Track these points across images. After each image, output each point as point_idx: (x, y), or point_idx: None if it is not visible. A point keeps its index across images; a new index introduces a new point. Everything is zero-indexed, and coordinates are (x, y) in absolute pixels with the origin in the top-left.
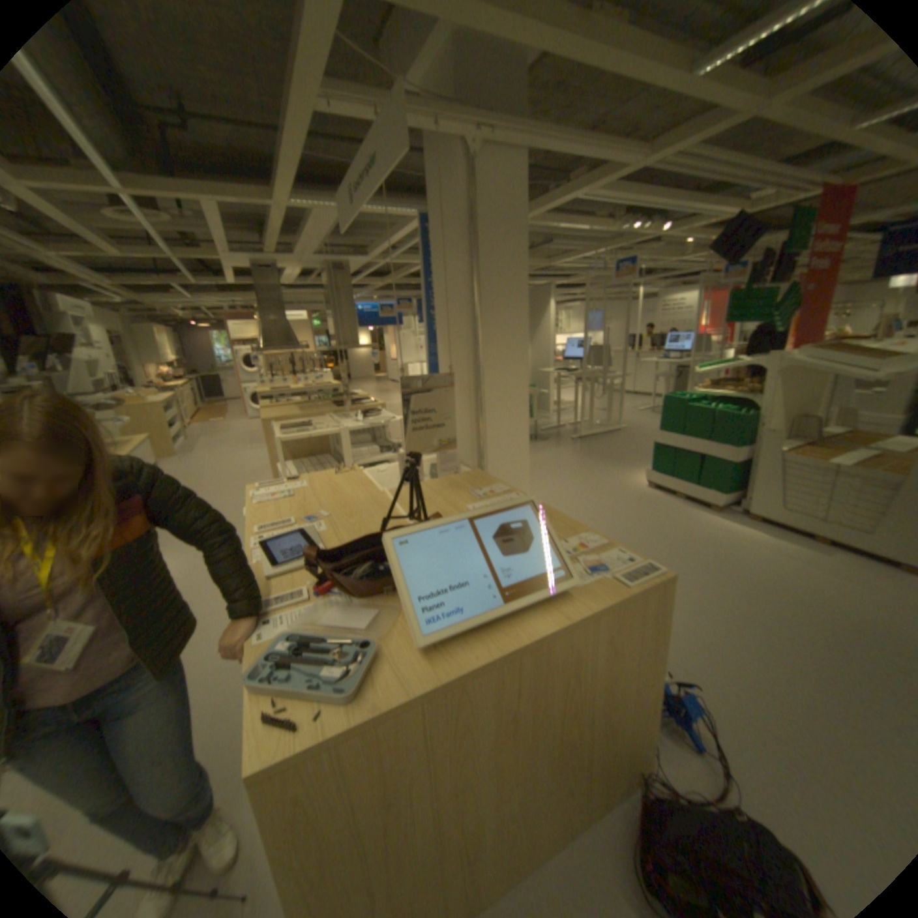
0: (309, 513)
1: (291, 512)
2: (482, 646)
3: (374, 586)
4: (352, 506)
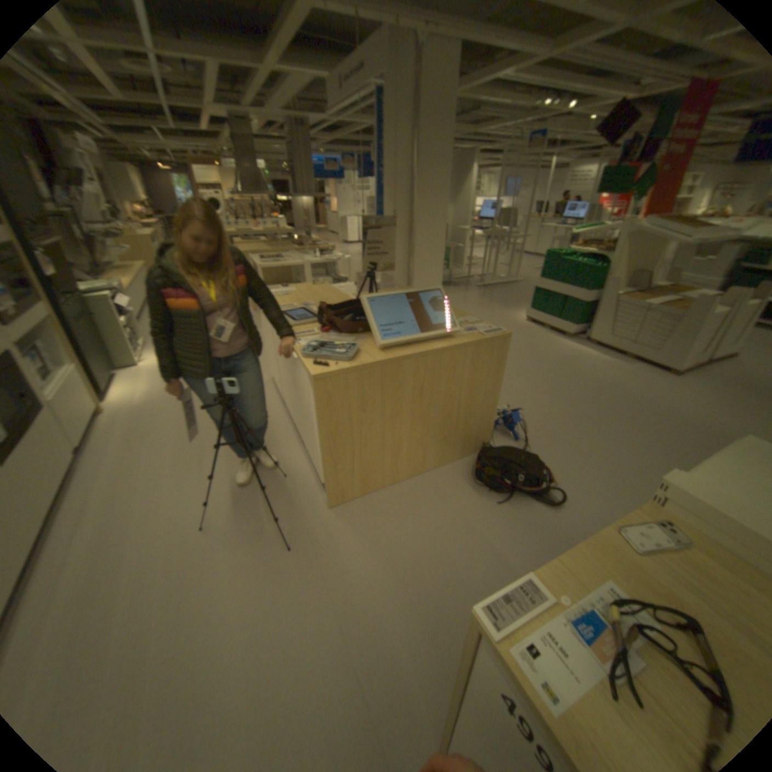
0: (304, 305)
1: (292, 304)
2: (409, 353)
3: (352, 334)
4: (329, 303)
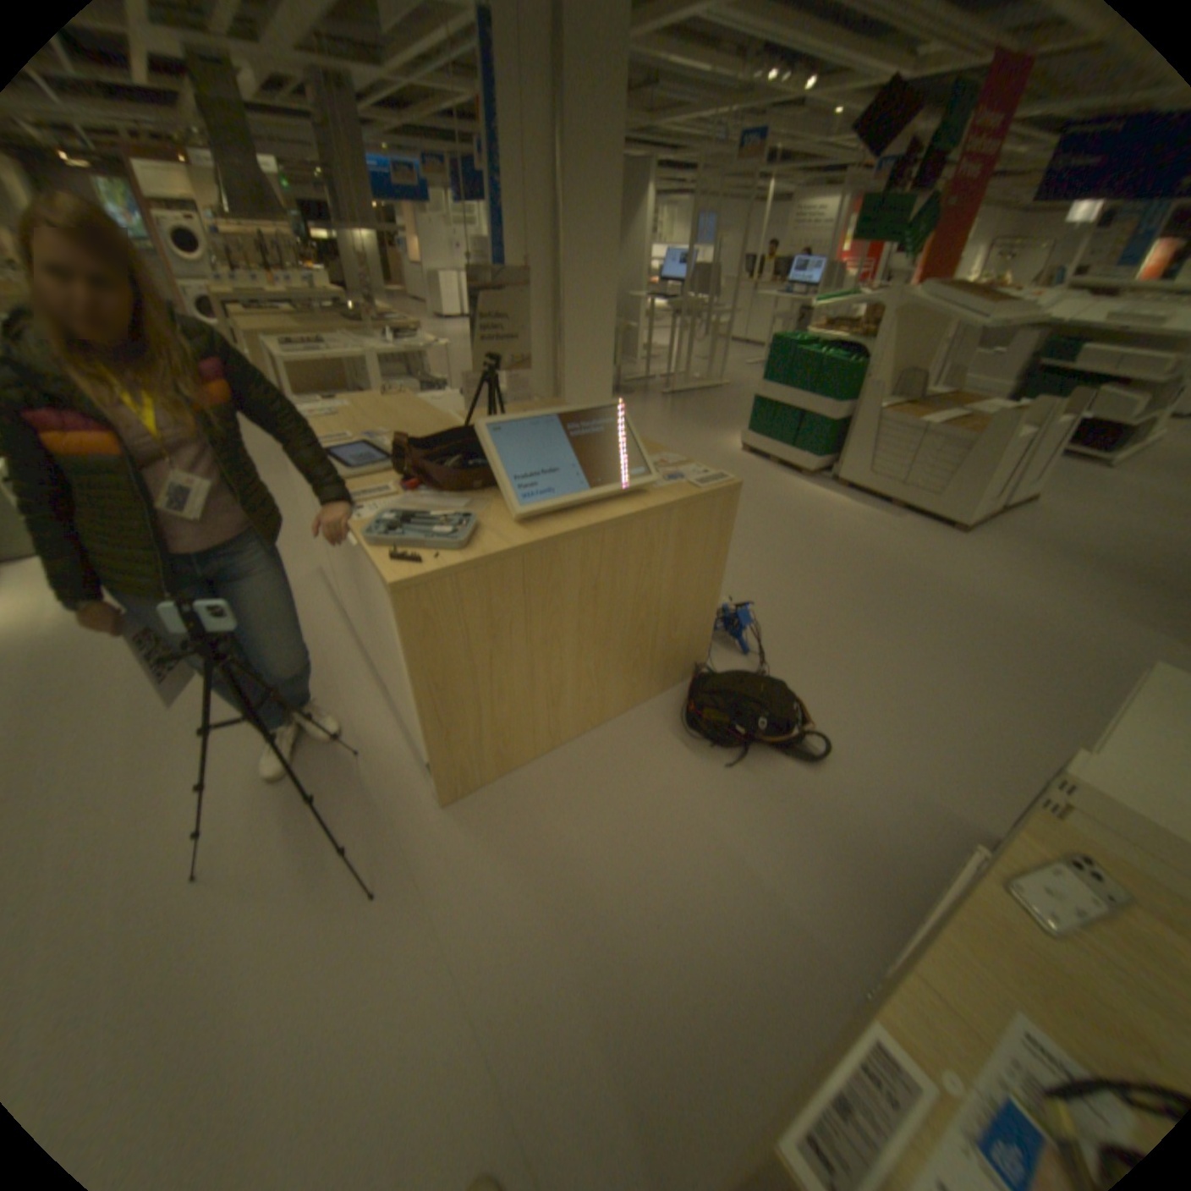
0: (365, 433)
1: (342, 431)
2: (570, 525)
3: (461, 489)
4: (414, 428)
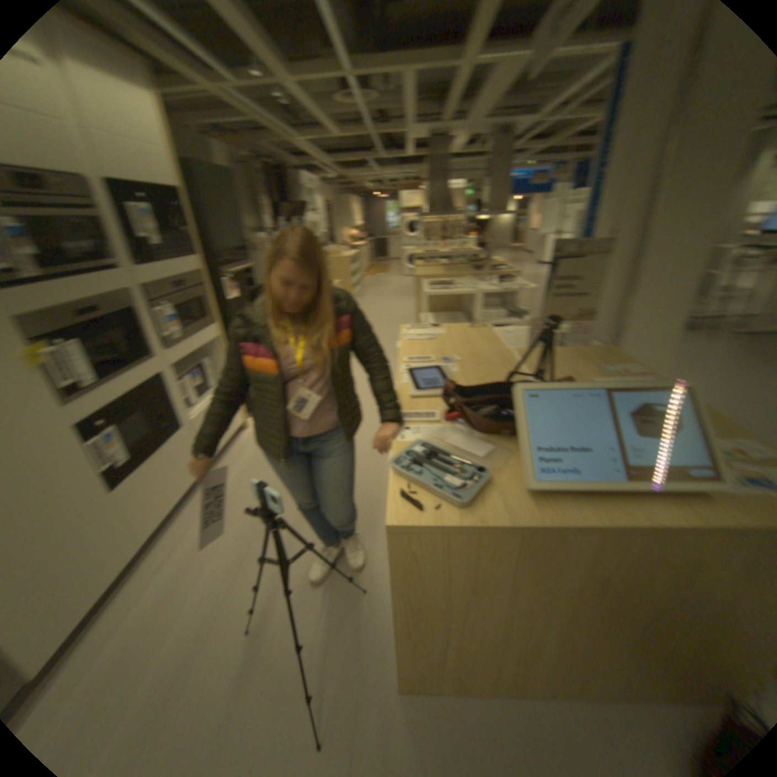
0: (443, 356)
1: (429, 352)
2: (590, 509)
3: (491, 426)
4: (478, 356)
